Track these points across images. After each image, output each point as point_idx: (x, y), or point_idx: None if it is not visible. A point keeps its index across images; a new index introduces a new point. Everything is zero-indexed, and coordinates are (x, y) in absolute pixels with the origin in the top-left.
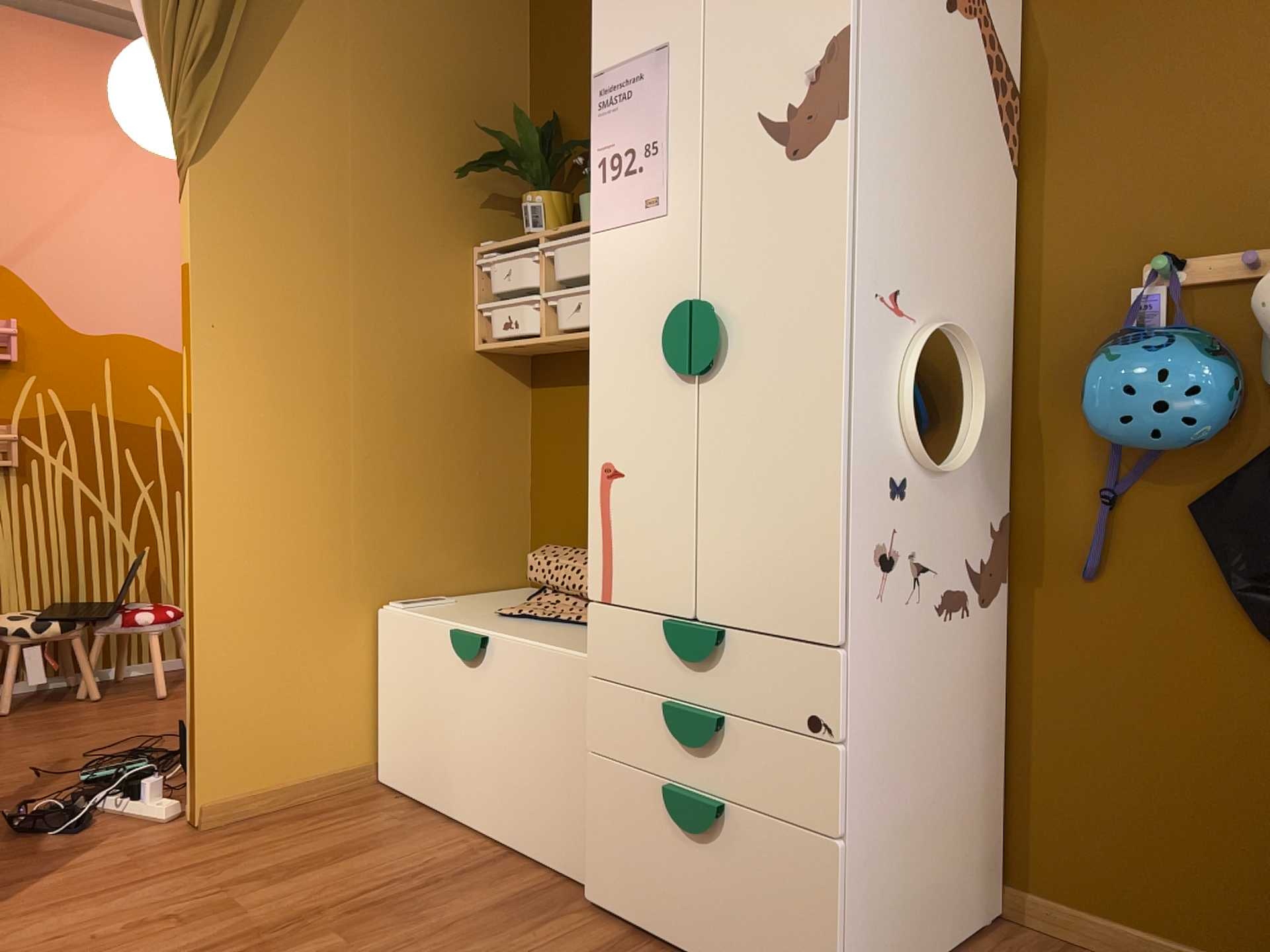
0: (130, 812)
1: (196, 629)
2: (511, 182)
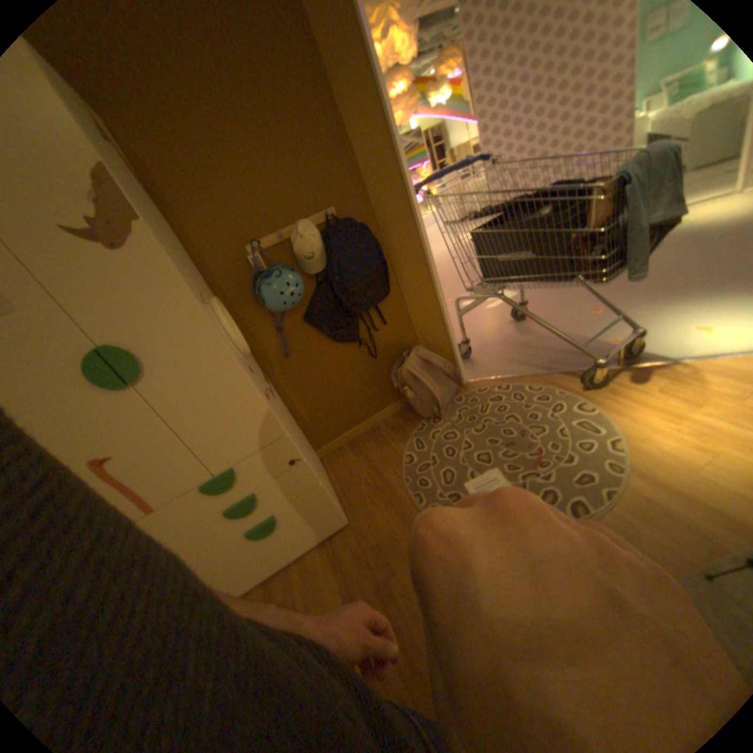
0: None
1: None
2: None
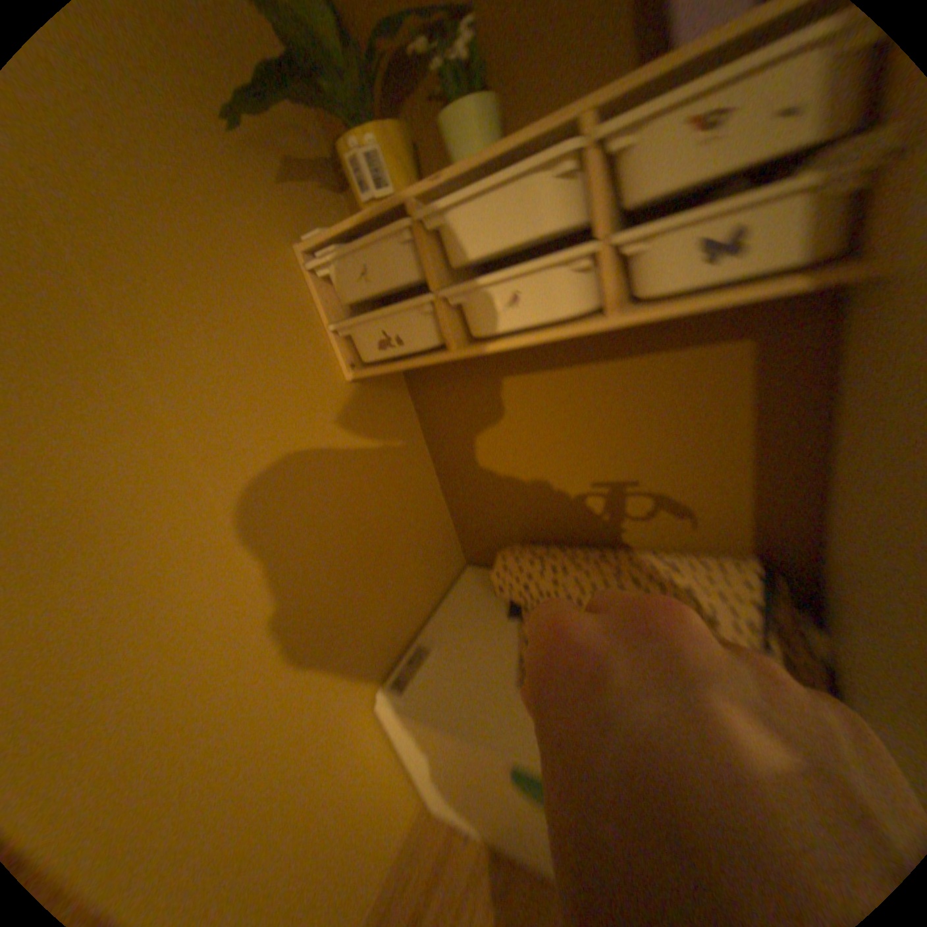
0: None
1: None
2: (298, 131)
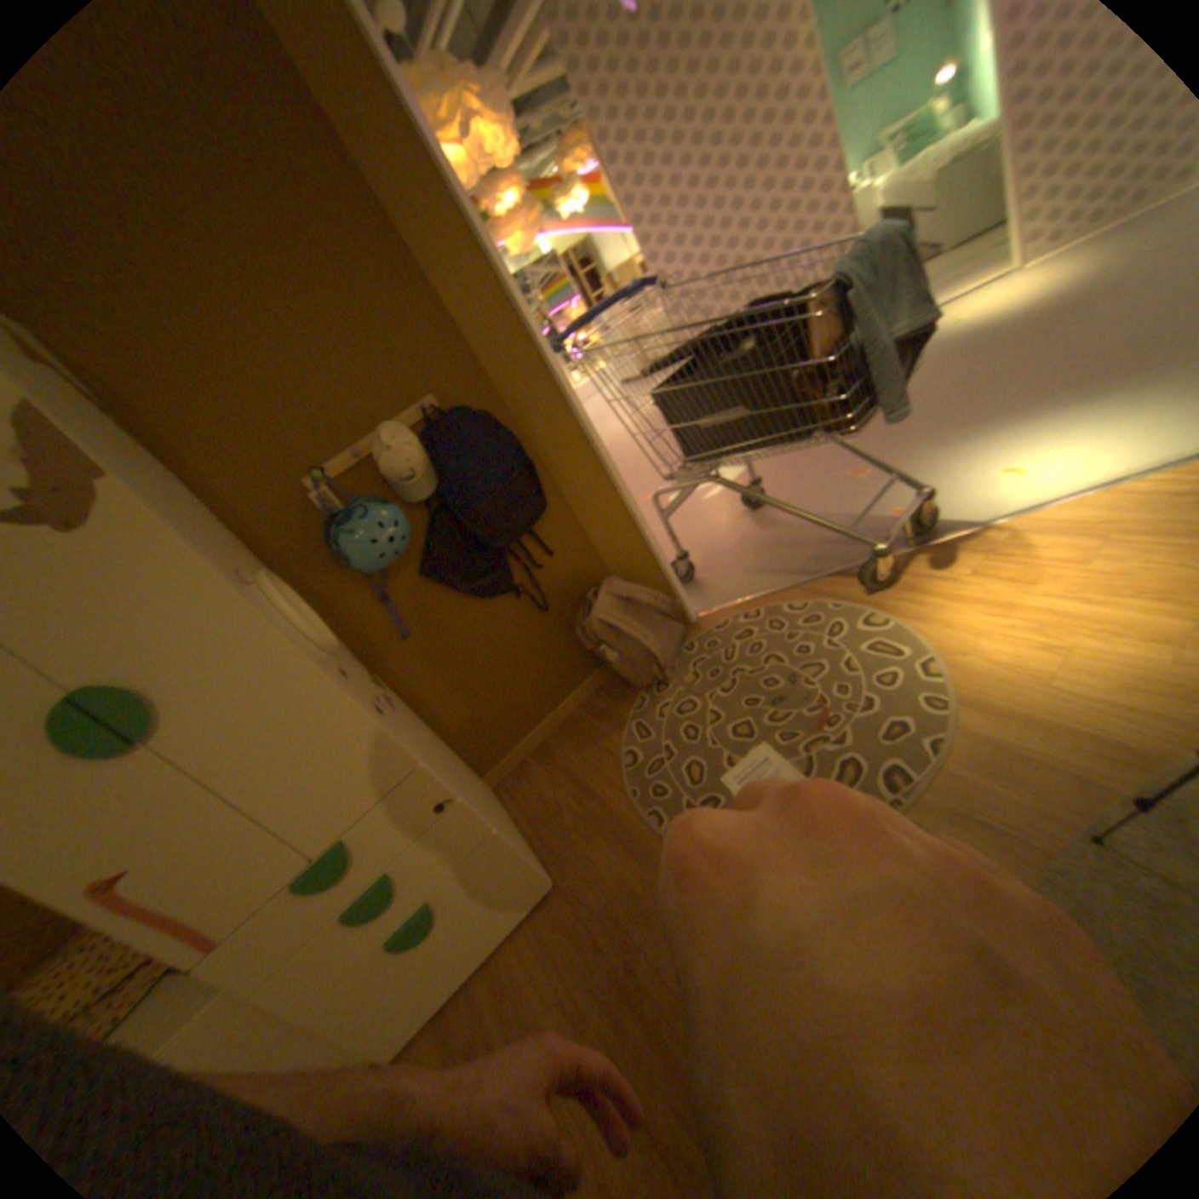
0: None
1: None
2: None
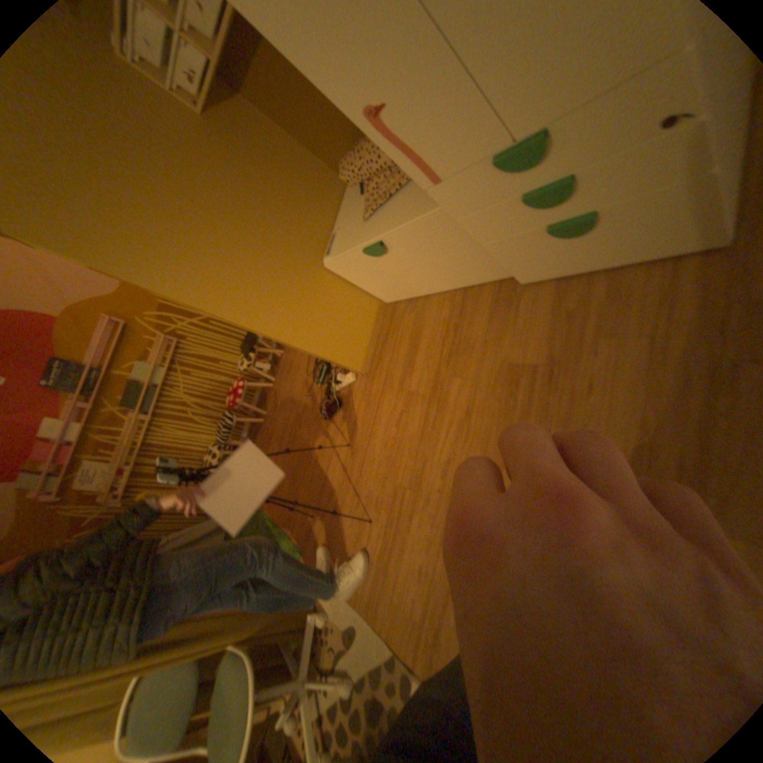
0: (344, 384)
1: (296, 345)
2: None
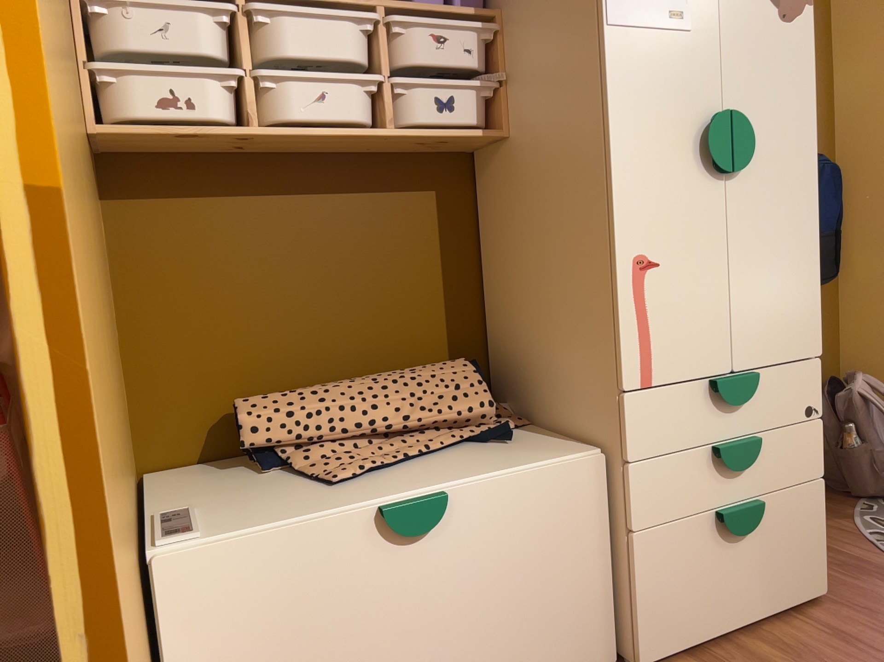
0: None
1: None
2: None
